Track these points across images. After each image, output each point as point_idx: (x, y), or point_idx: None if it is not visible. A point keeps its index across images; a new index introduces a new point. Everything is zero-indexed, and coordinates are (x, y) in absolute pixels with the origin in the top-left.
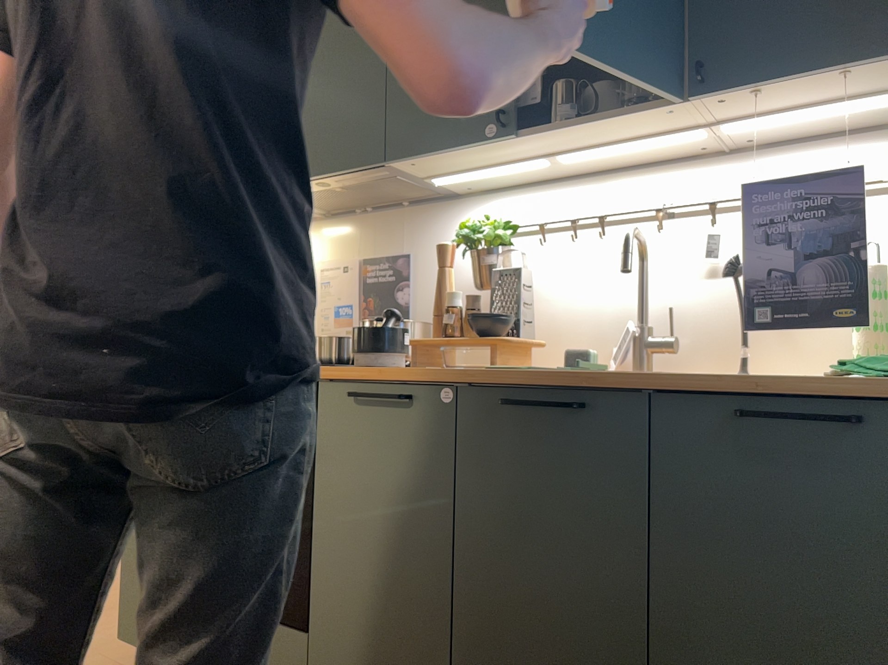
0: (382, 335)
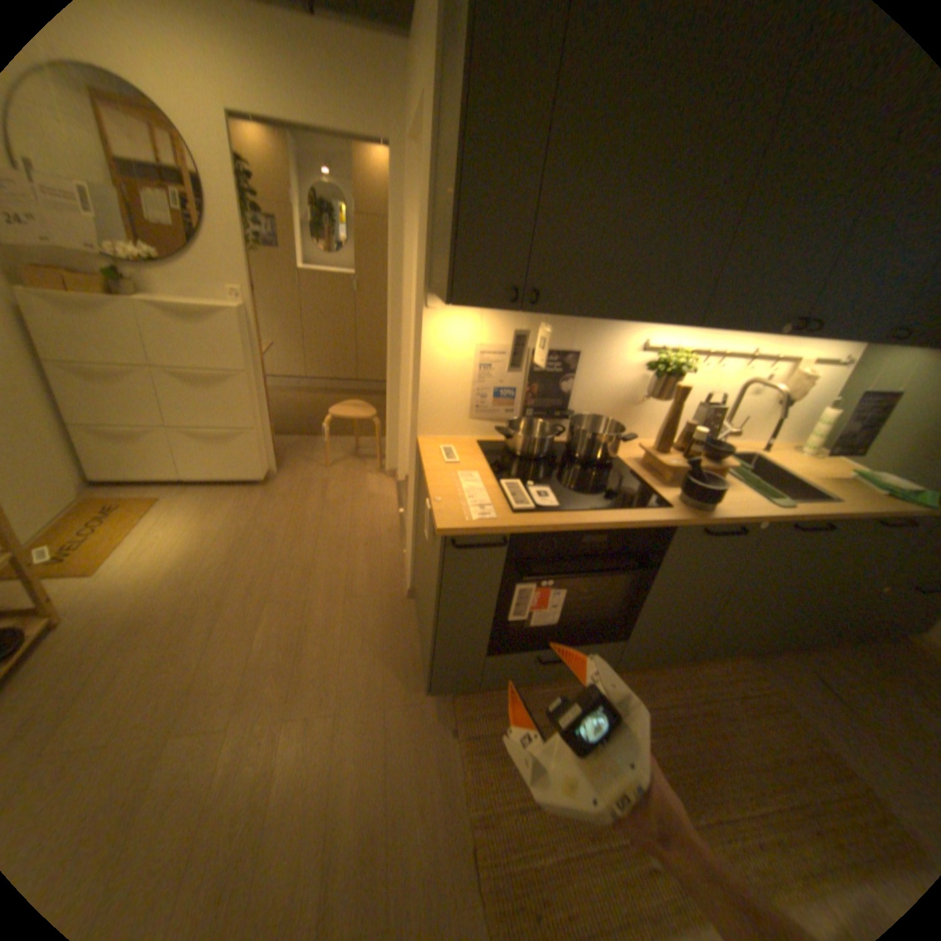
0: (721, 489)
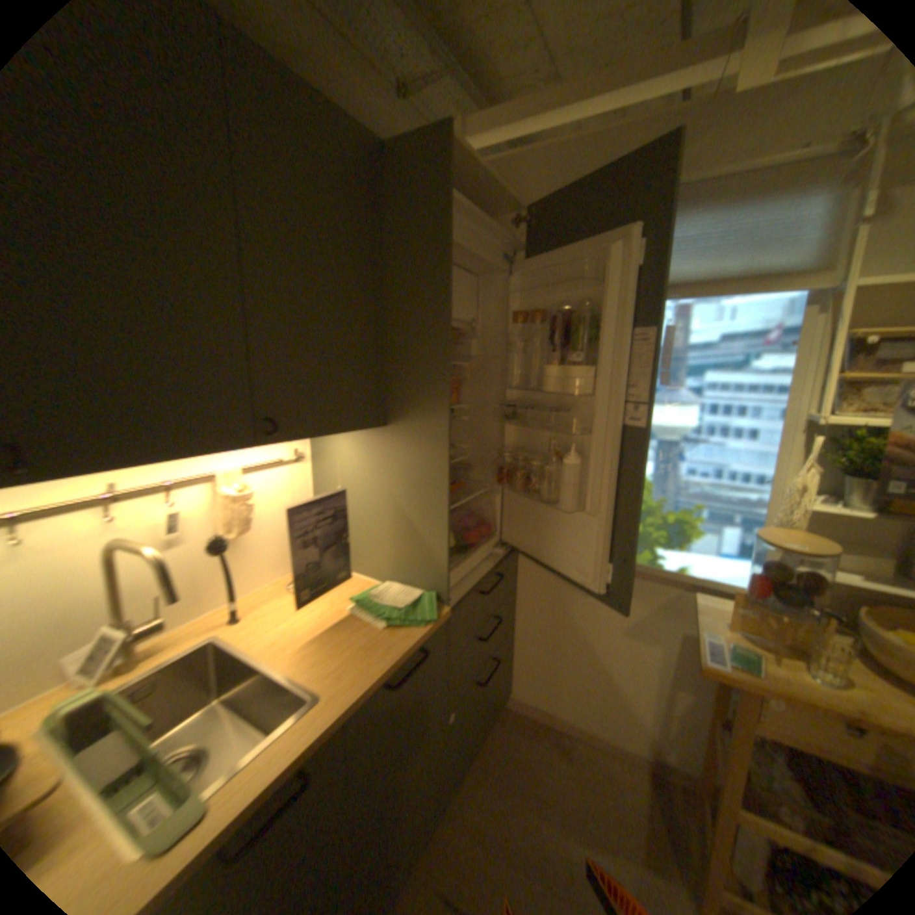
0: None
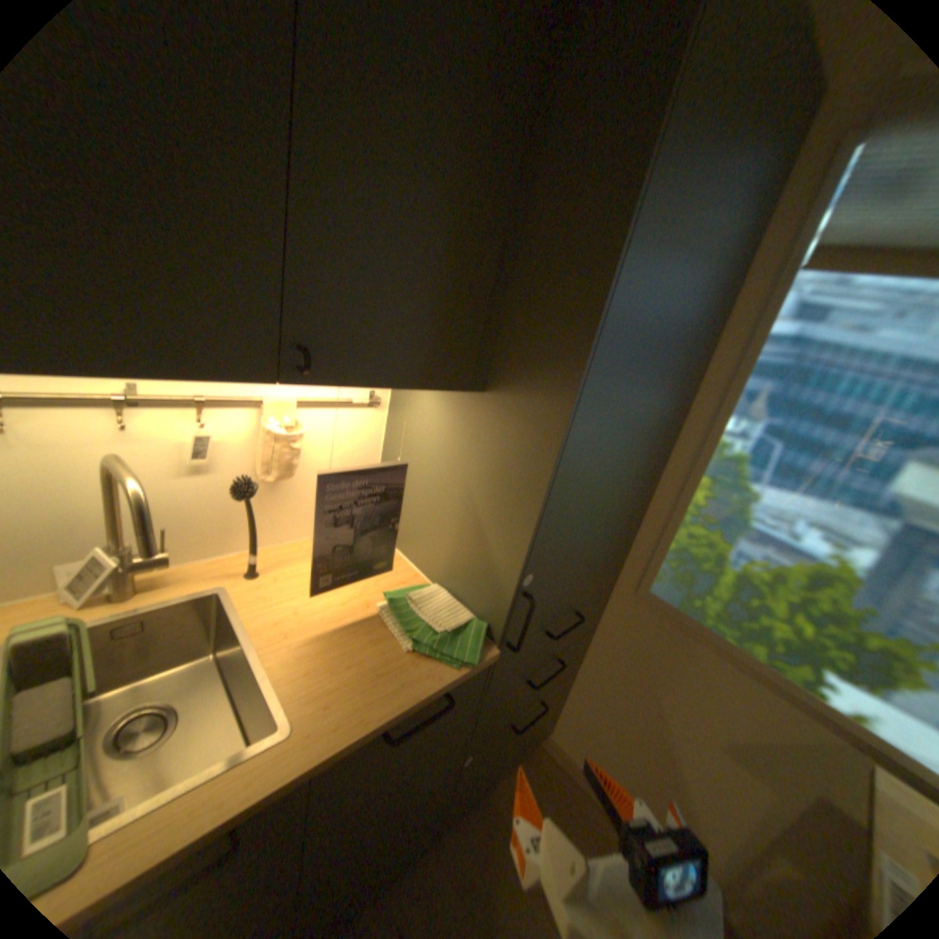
0: None
